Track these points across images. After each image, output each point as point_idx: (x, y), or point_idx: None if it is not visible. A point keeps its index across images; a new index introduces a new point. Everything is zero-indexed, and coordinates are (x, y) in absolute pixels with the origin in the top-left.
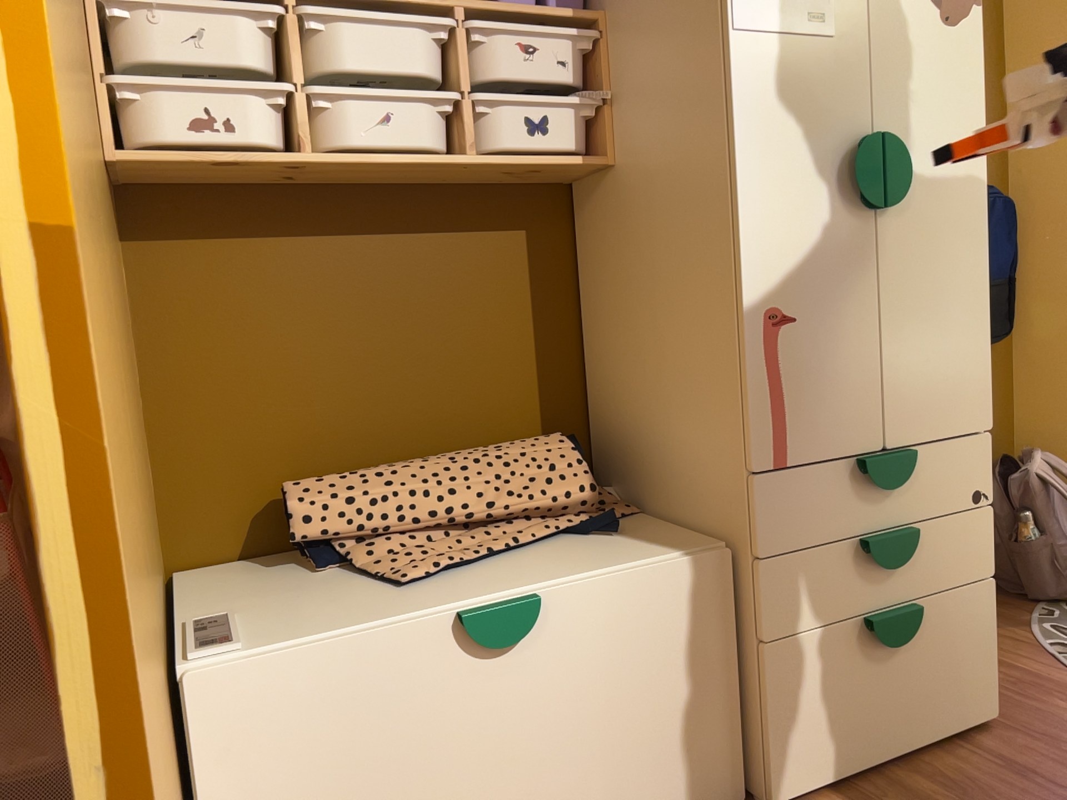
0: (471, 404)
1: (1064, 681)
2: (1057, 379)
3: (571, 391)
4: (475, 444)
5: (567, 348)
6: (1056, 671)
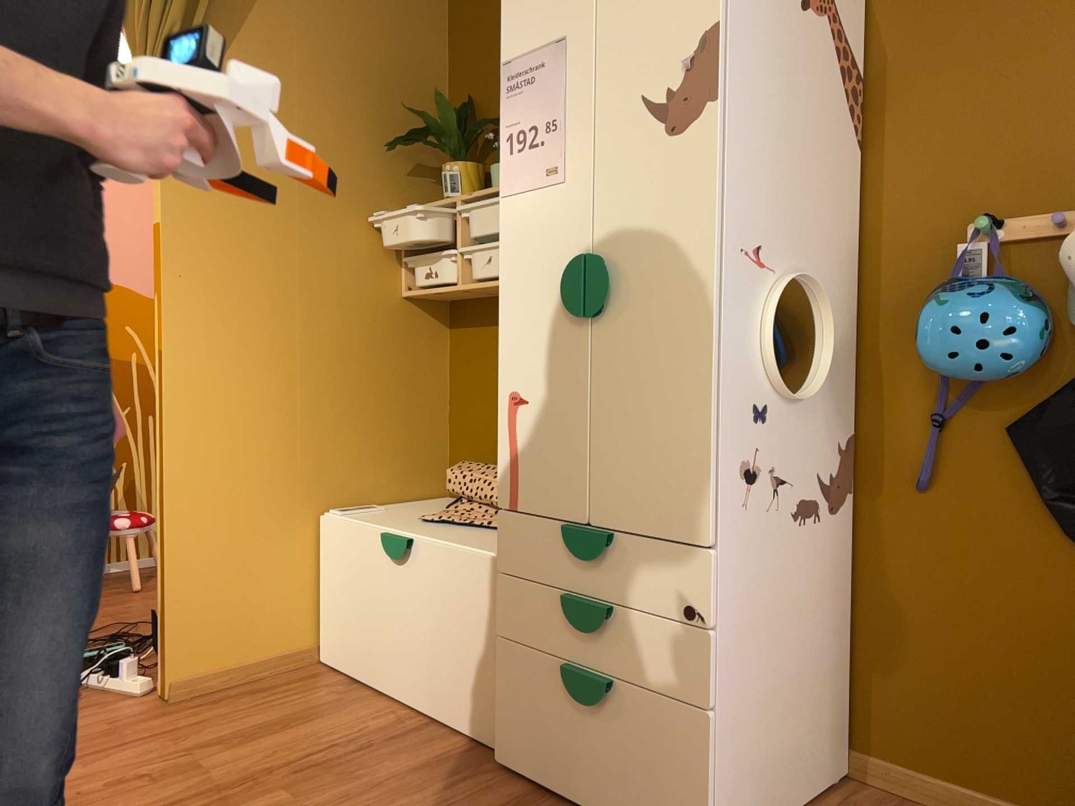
0: None
1: None
2: None
3: None
4: None
5: None
6: None
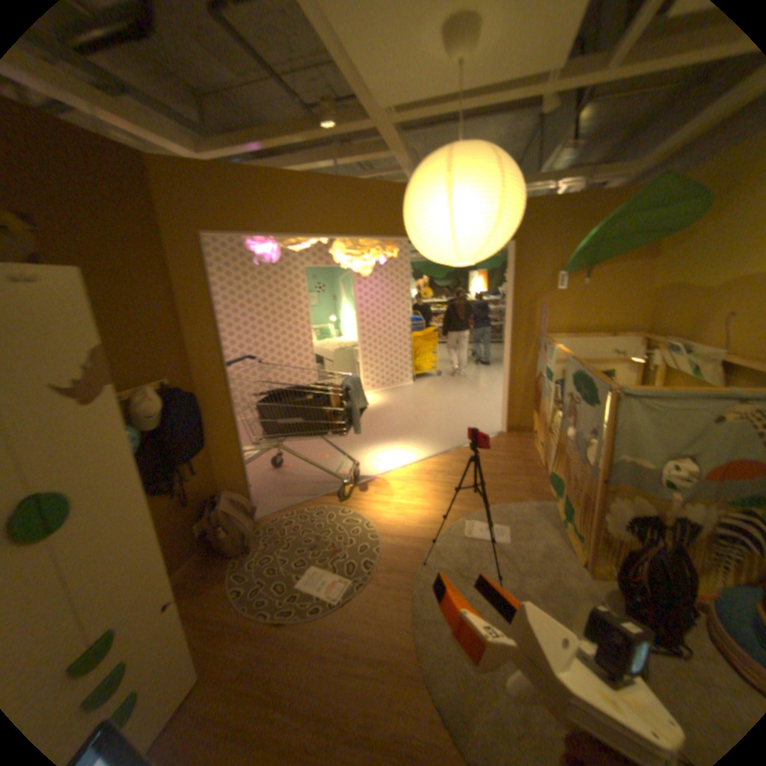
0: None
1: (230, 627)
2: (230, 458)
3: None
4: None
5: None
6: (228, 620)
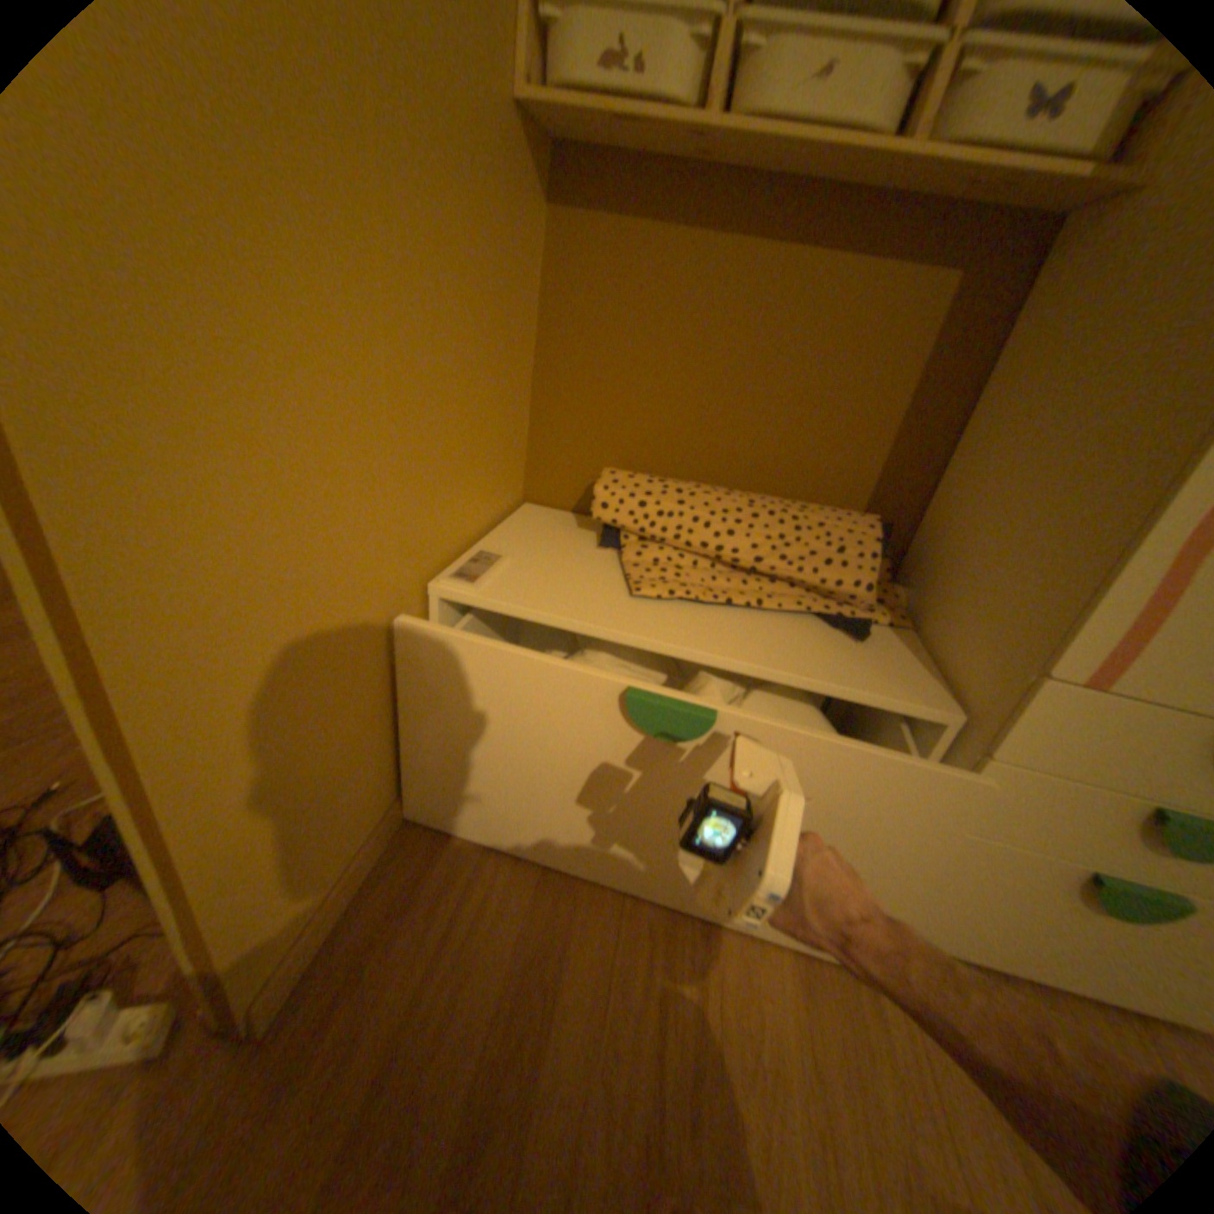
0: (803, 456)
1: None
2: None
3: (916, 479)
4: (790, 495)
5: (937, 432)
6: None
